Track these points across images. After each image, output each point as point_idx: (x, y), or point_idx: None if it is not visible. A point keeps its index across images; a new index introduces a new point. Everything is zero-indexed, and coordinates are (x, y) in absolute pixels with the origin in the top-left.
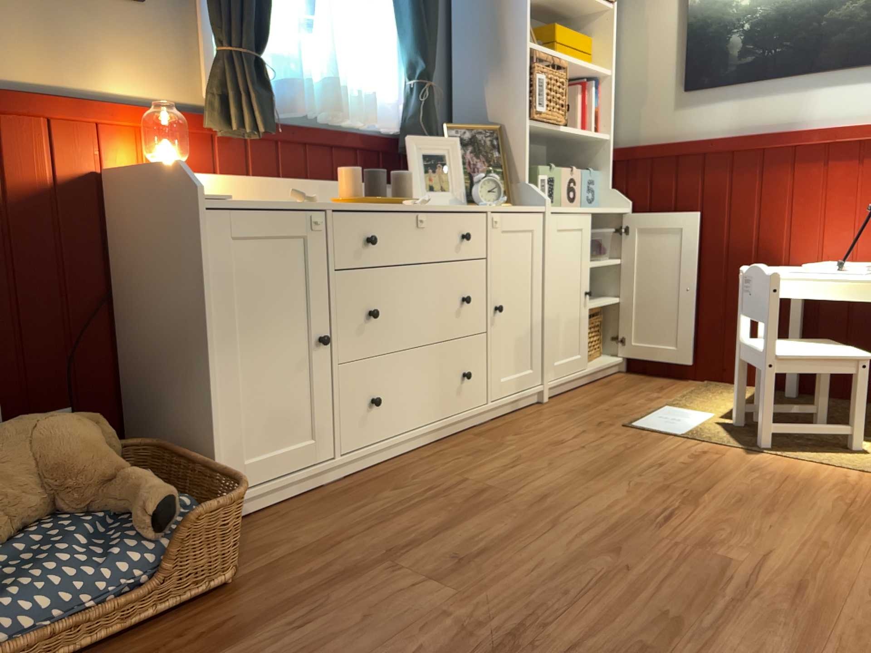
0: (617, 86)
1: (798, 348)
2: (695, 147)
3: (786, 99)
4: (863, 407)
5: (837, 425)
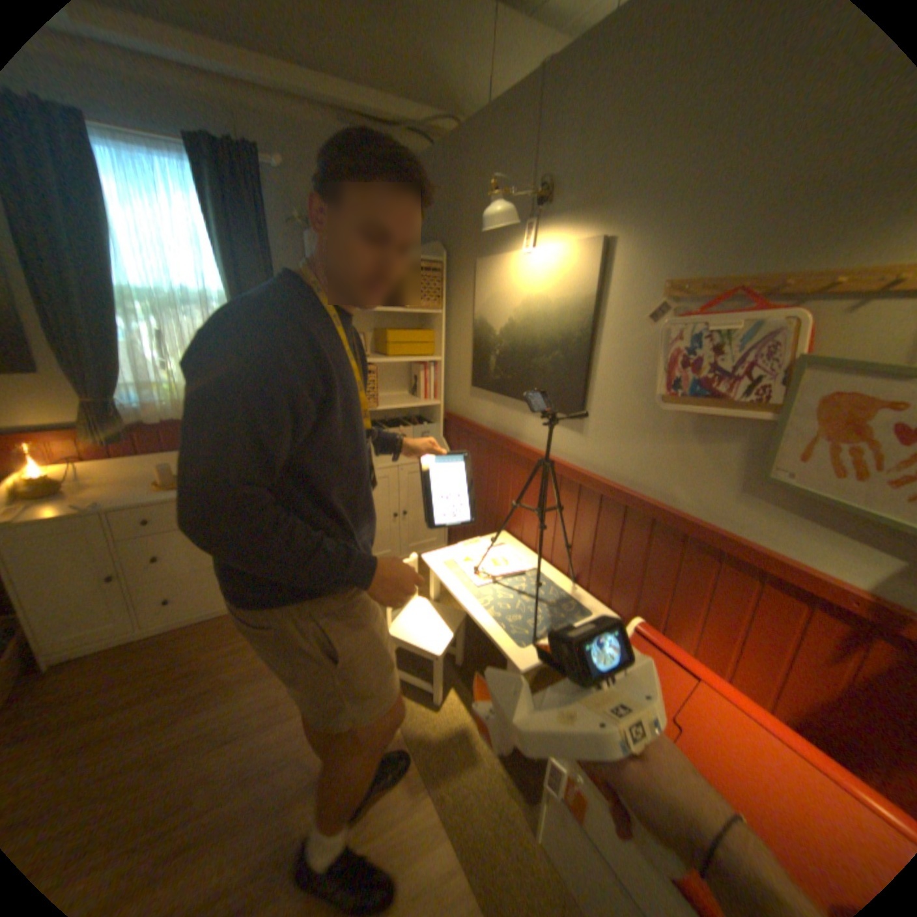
0: (448, 369)
1: (419, 627)
2: (472, 430)
3: (514, 416)
4: (437, 684)
5: (427, 686)
